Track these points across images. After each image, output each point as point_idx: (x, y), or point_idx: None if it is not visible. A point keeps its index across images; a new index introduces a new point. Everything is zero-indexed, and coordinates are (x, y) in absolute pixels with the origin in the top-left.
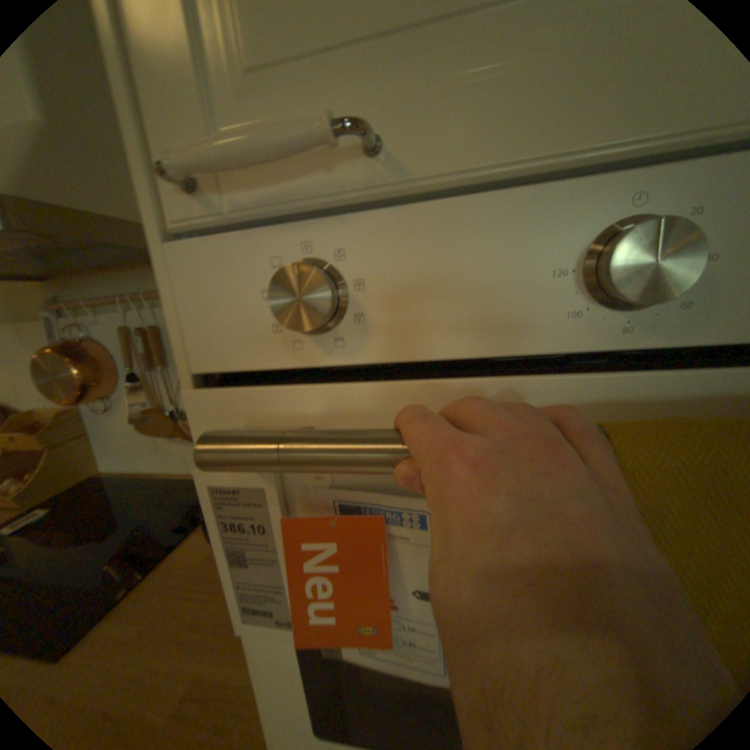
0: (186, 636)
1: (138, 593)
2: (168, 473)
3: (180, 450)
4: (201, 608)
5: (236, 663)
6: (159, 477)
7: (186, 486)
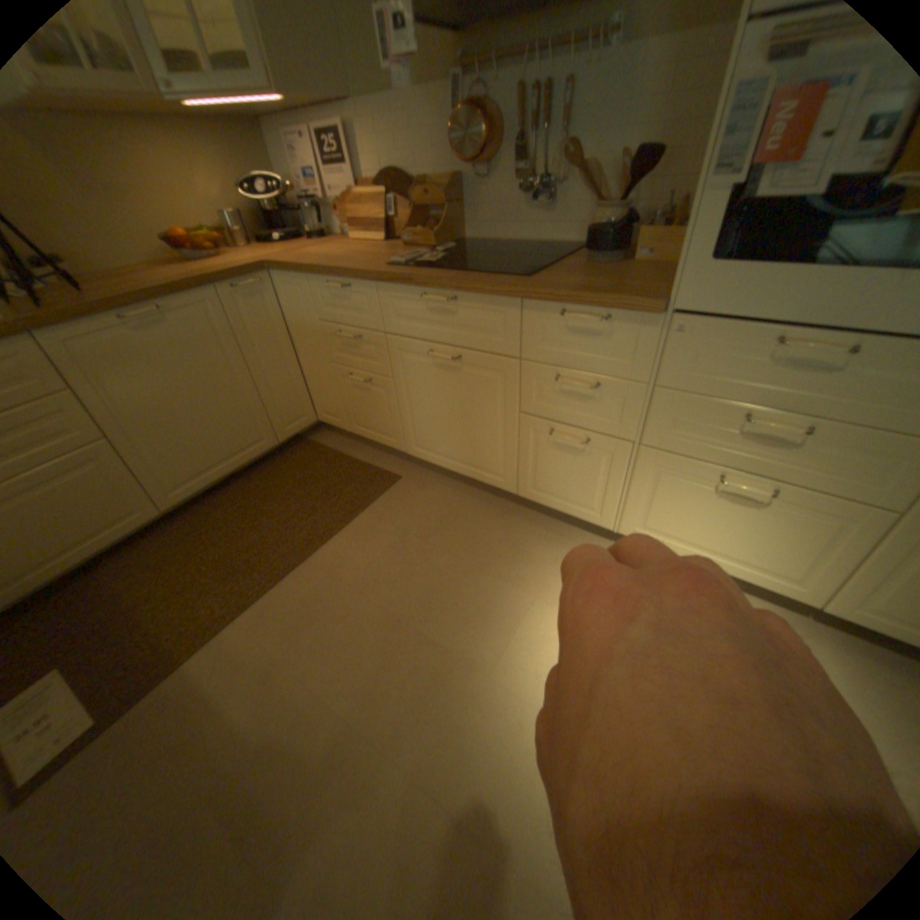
0: (597, 275)
1: (552, 267)
2: (520, 238)
3: (536, 214)
4: (598, 271)
5: (633, 281)
6: (512, 241)
7: (538, 246)
